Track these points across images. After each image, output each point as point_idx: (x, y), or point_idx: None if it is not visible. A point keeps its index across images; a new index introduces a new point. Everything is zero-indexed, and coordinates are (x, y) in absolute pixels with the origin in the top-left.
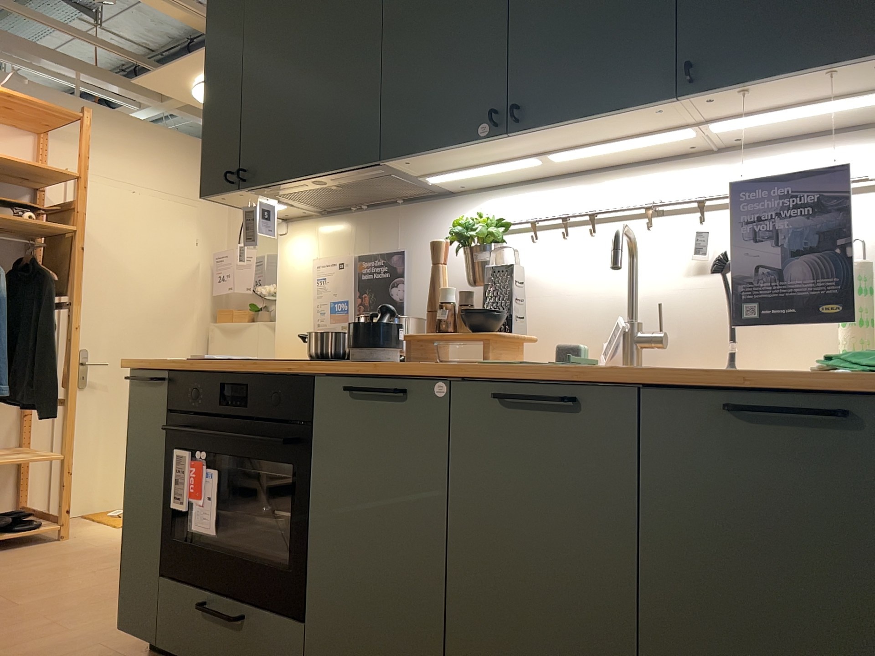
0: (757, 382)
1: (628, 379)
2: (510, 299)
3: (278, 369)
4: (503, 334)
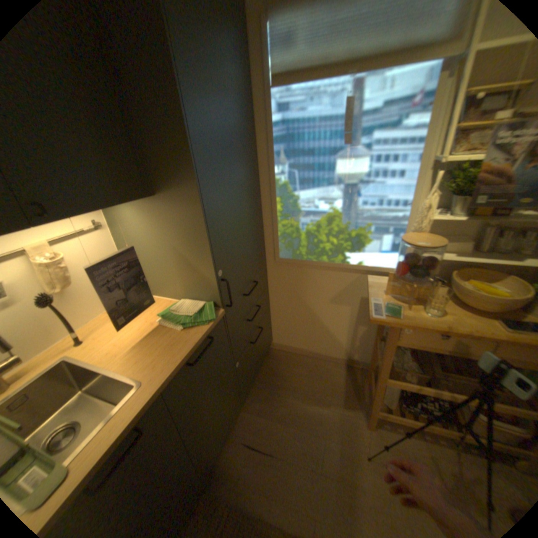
0: (192, 351)
1: (157, 394)
2: None
3: None
4: None
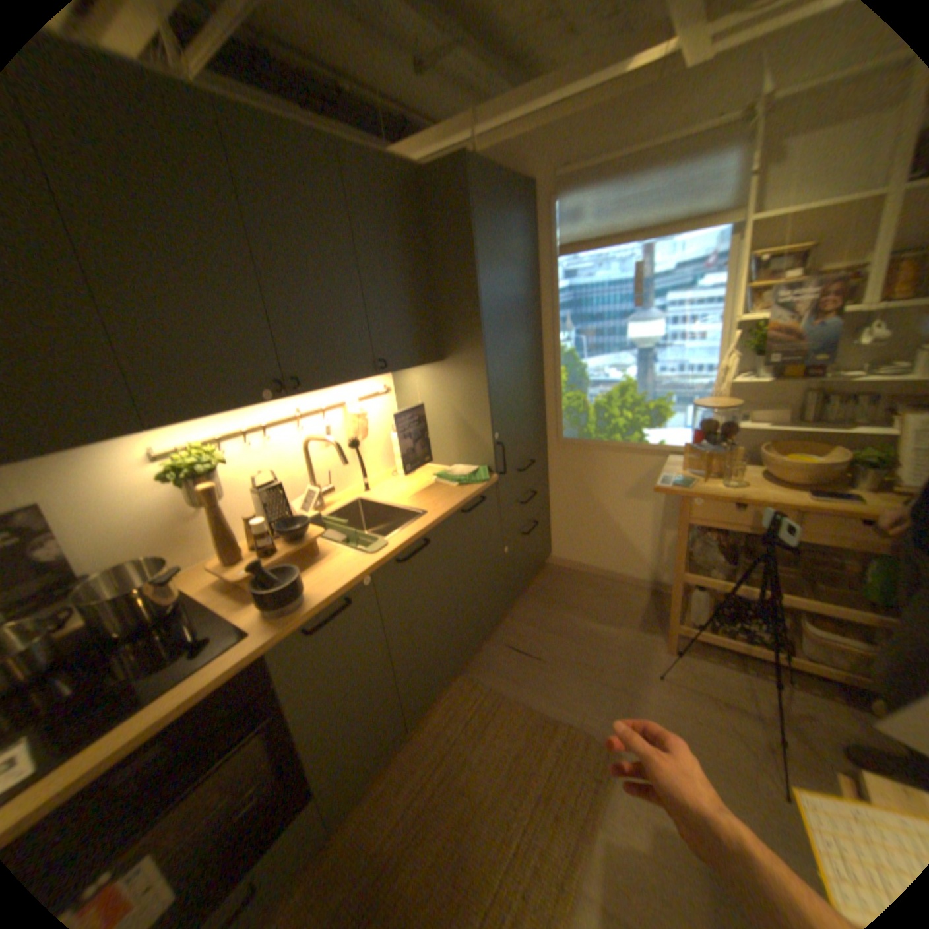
0: (467, 500)
1: (440, 520)
2: (281, 506)
3: (206, 685)
4: (311, 531)
